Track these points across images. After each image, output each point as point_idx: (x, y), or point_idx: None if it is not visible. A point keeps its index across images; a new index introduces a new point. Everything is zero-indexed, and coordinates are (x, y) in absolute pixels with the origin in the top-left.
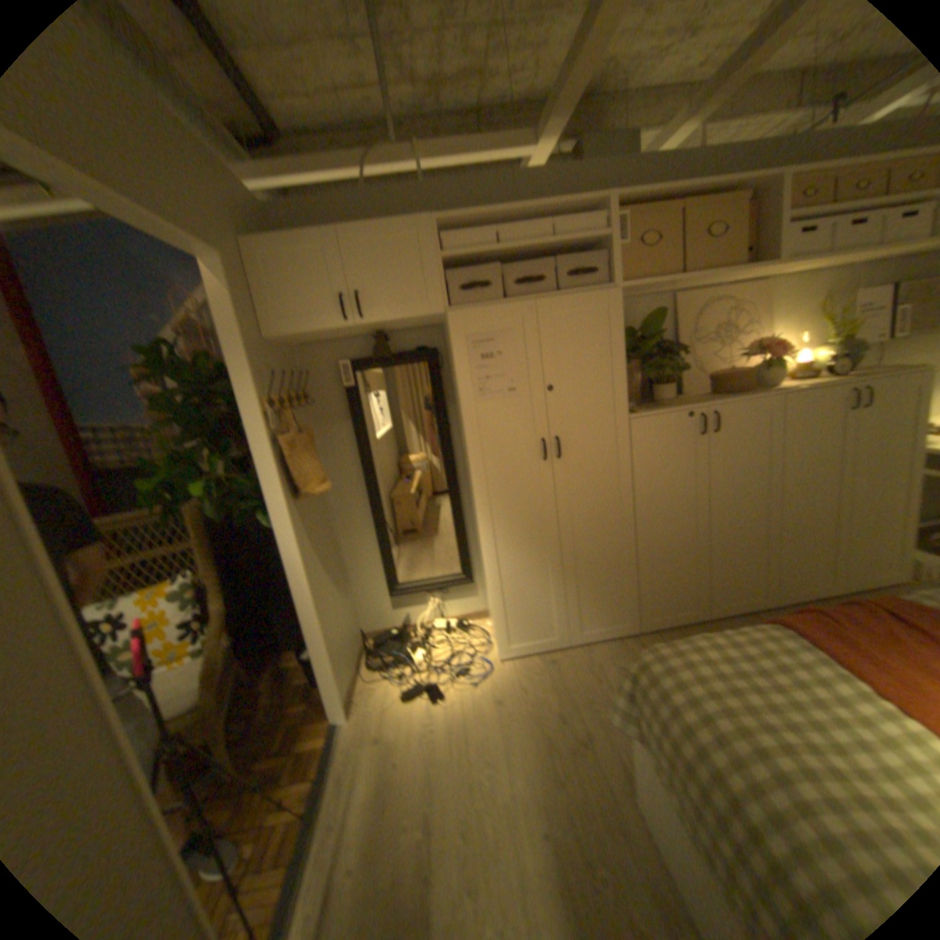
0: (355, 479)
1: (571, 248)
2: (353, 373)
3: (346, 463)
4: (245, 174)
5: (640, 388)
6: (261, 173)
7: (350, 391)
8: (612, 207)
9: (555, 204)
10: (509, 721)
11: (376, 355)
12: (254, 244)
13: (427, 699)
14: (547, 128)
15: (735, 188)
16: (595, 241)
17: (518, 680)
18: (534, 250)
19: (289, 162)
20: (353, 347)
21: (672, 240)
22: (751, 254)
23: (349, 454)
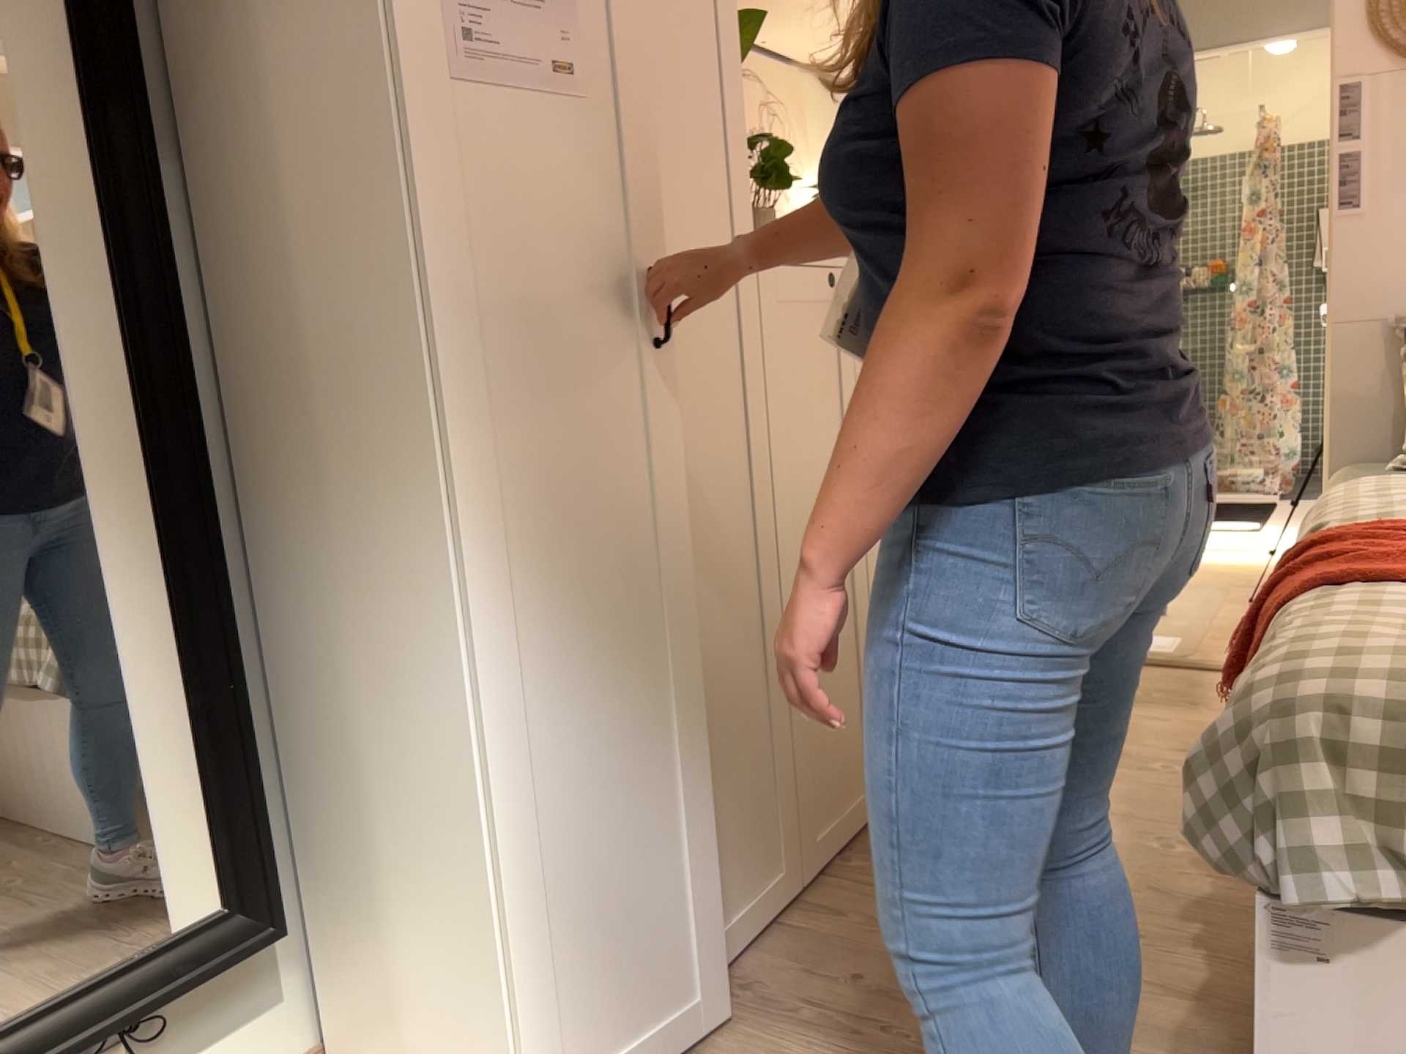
0: None
1: None
2: None
3: None
4: None
5: None
6: None
7: None
8: None
9: None
10: None
11: None
12: None
13: None
14: None
15: None
16: None
17: None
18: None
19: None
20: None
21: None
22: None
23: None
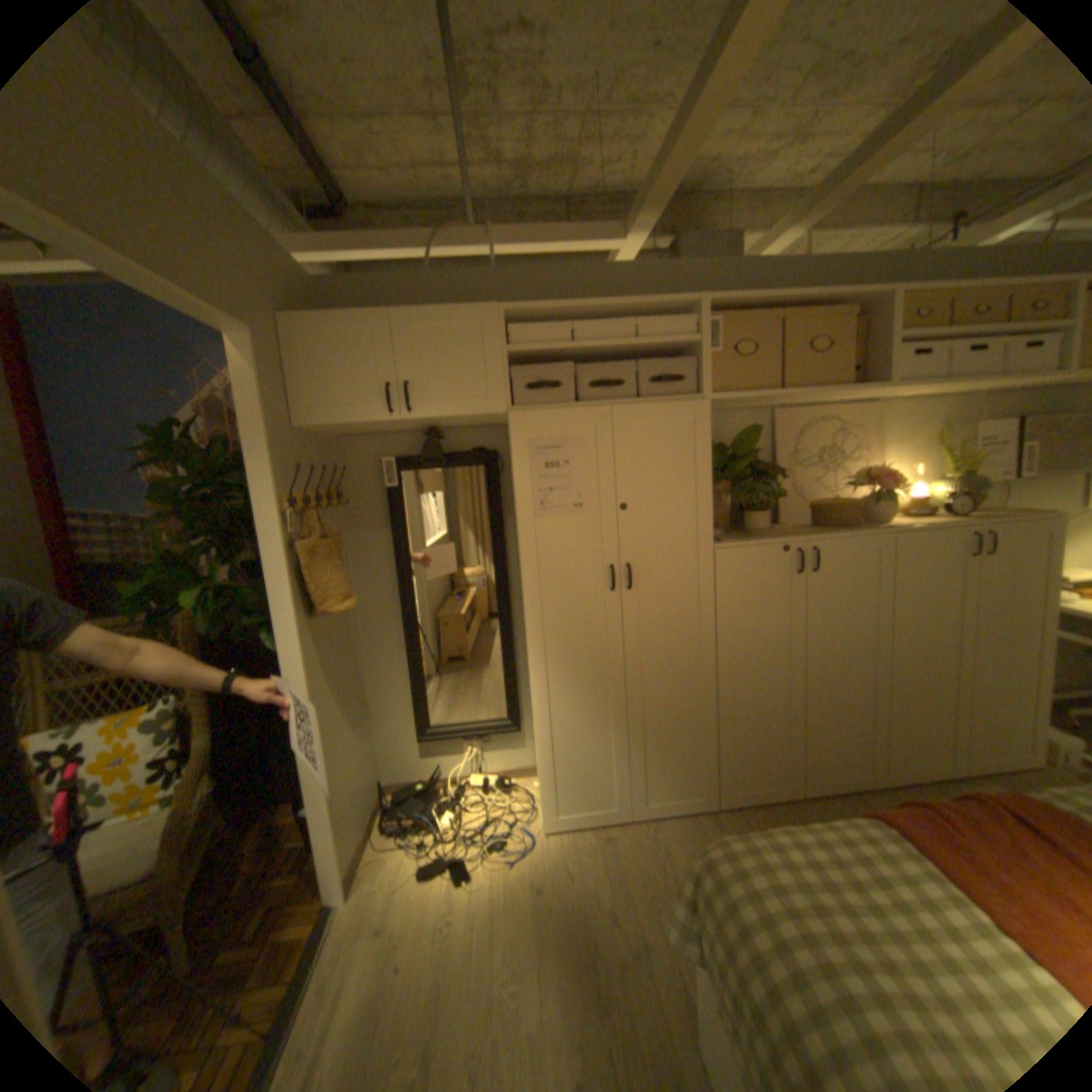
0: (387, 595)
1: (656, 351)
2: (397, 471)
3: (379, 575)
4: (296, 244)
5: (729, 512)
6: (314, 244)
7: (391, 491)
8: (704, 310)
9: (639, 302)
10: (547, 916)
11: (426, 453)
12: (293, 319)
13: (447, 878)
14: (636, 222)
15: (841, 301)
16: (683, 346)
17: (563, 861)
18: (613, 350)
19: (347, 235)
20: (400, 441)
21: (770, 351)
22: (859, 374)
23: (384, 564)
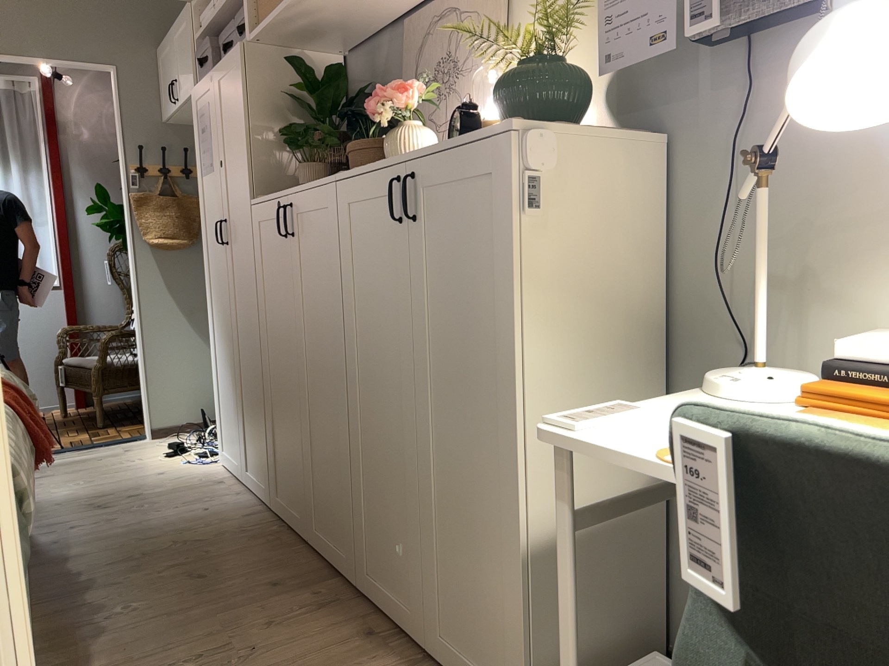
0: None
1: None
2: None
3: None
4: None
5: None
6: None
7: None
8: None
9: None
10: (138, 479)
11: None
12: (158, 51)
13: (174, 452)
14: None
15: None
16: None
17: (194, 473)
18: (233, 11)
19: None
20: None
21: None
22: None
23: None
